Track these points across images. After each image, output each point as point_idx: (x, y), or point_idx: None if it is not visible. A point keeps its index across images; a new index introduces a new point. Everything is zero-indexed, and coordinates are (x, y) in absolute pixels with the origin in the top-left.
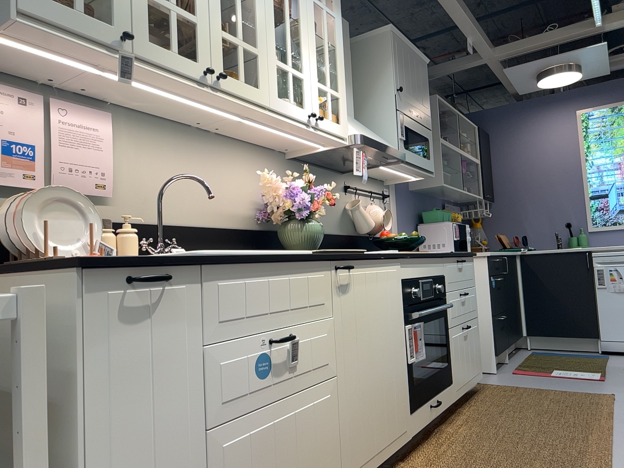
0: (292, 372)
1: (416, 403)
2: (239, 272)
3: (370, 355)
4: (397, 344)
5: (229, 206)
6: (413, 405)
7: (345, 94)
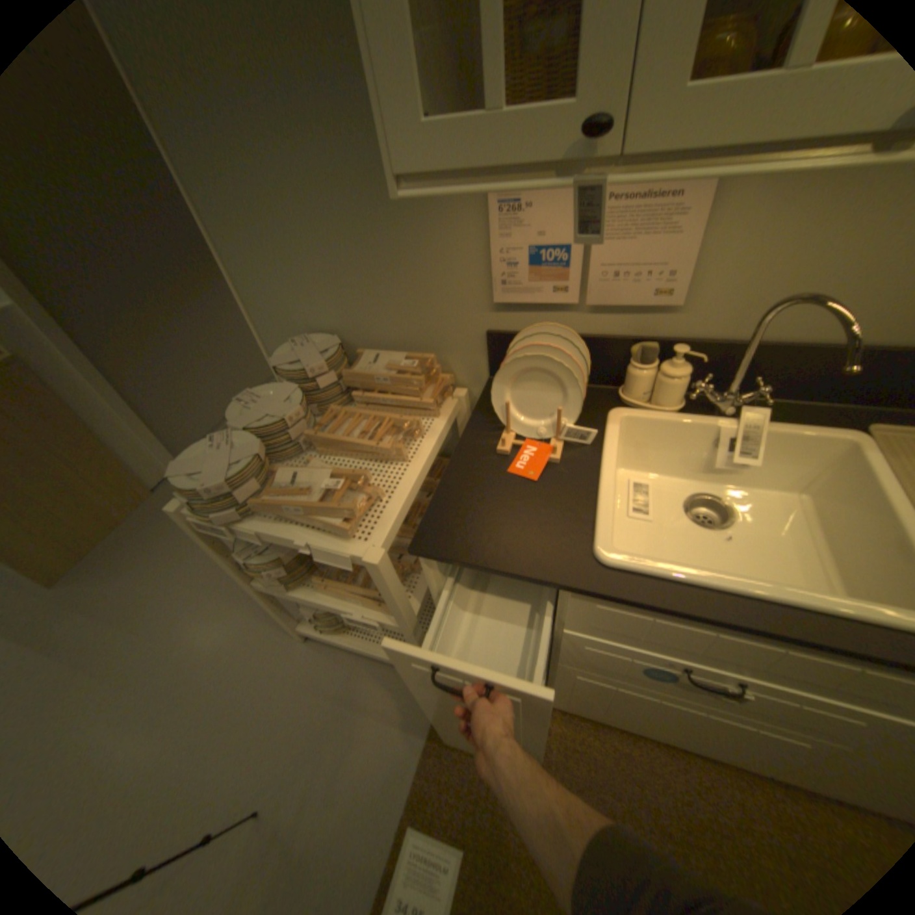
0: (729, 704)
1: None
2: (652, 613)
3: None
4: None
5: None
6: None
7: None
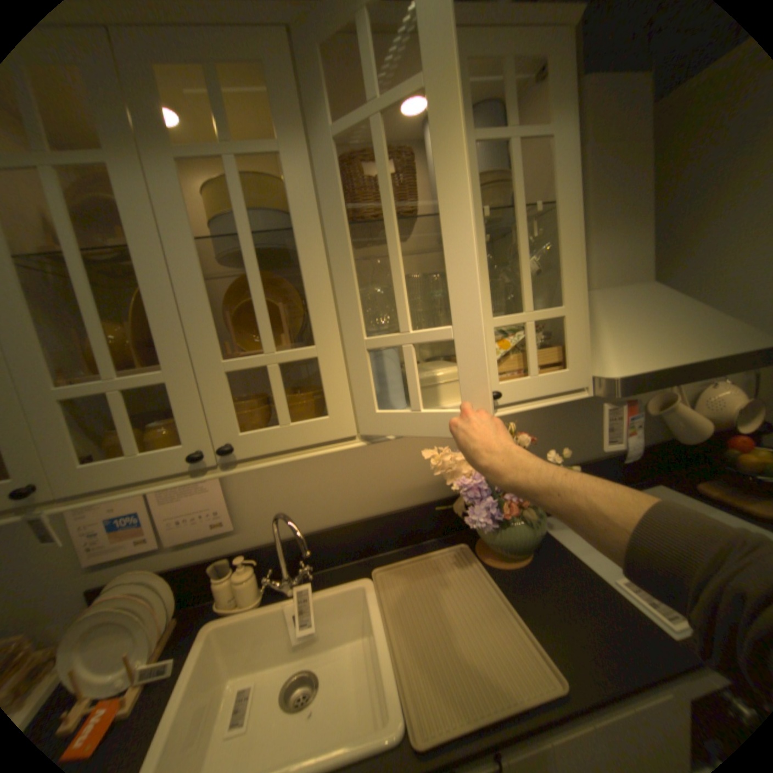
0: None
1: None
2: None
3: None
4: None
5: (403, 481)
6: None
7: (585, 296)
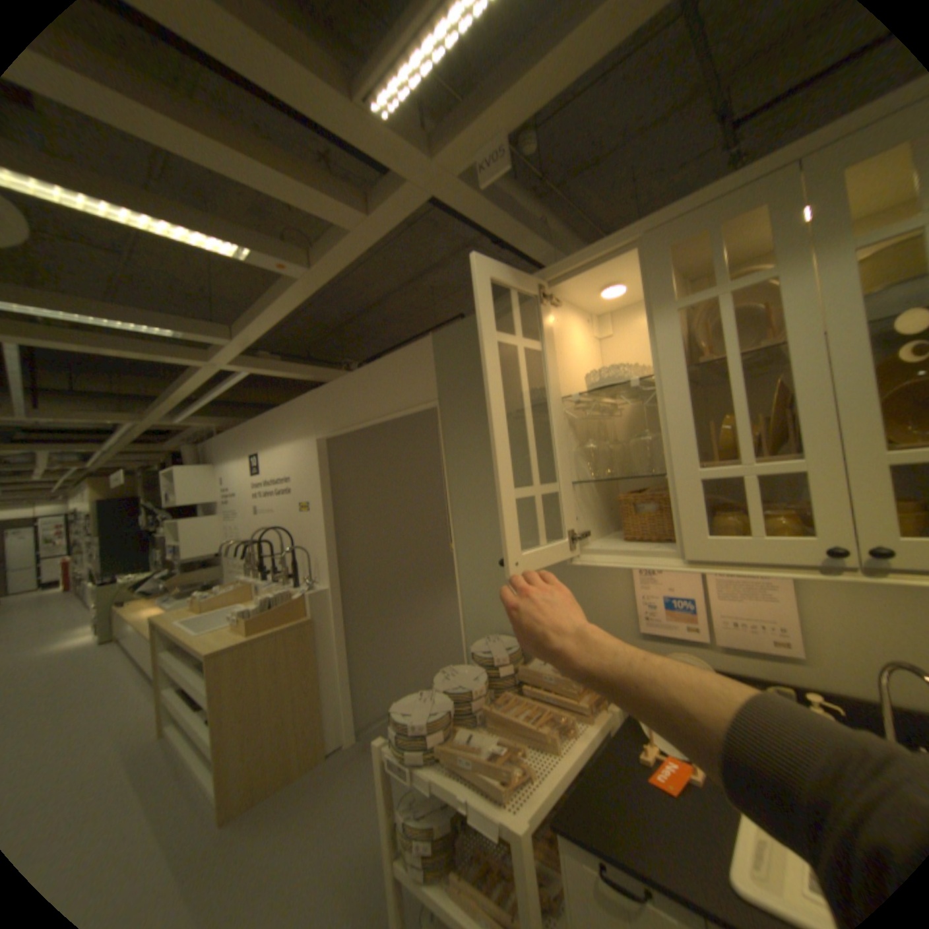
0: None
1: None
2: None
3: None
4: None
5: None
6: None
7: None
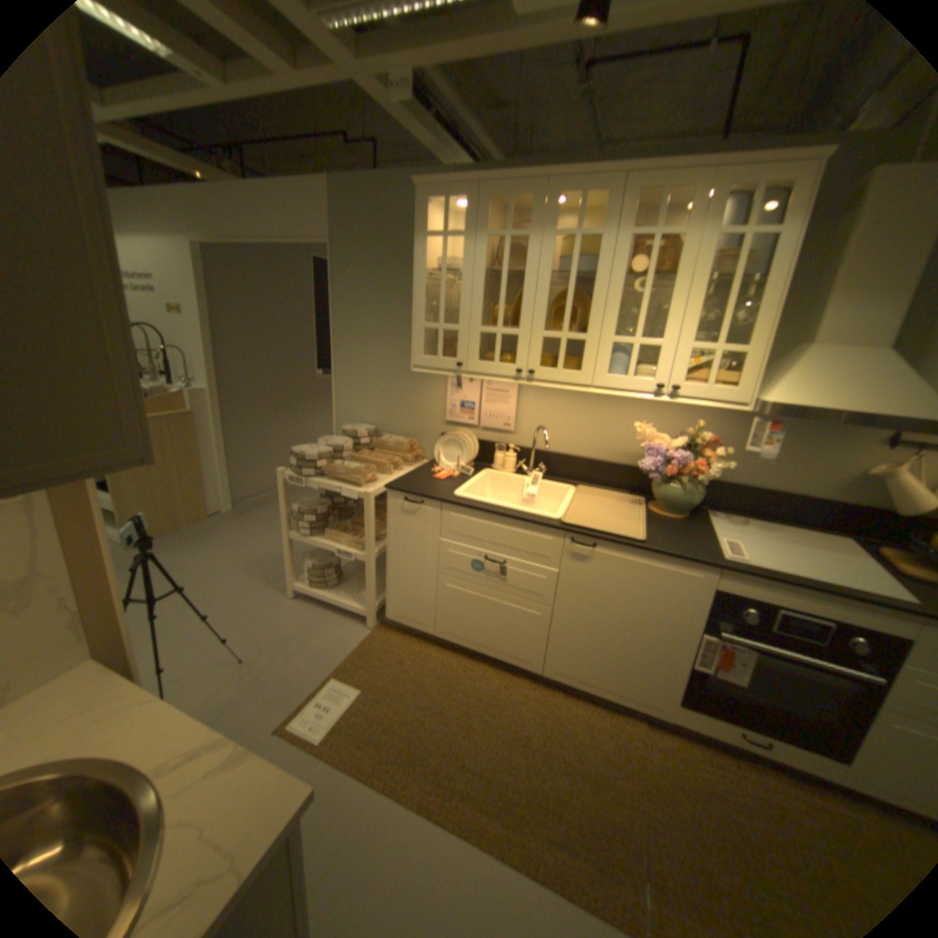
0: (504, 582)
1: (700, 710)
2: (468, 513)
3: (610, 621)
4: (671, 640)
5: (620, 445)
6: (691, 706)
7: (770, 344)
